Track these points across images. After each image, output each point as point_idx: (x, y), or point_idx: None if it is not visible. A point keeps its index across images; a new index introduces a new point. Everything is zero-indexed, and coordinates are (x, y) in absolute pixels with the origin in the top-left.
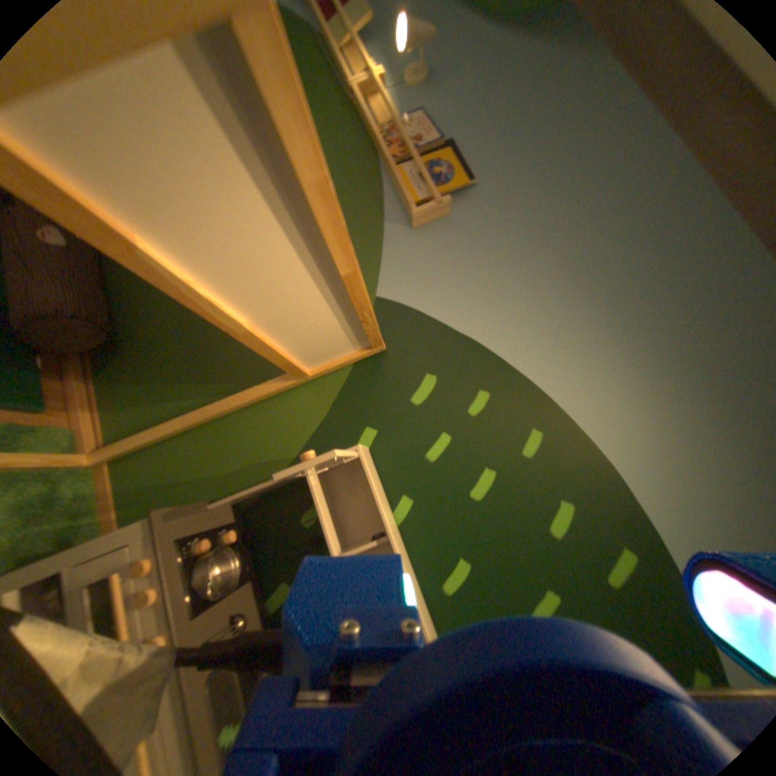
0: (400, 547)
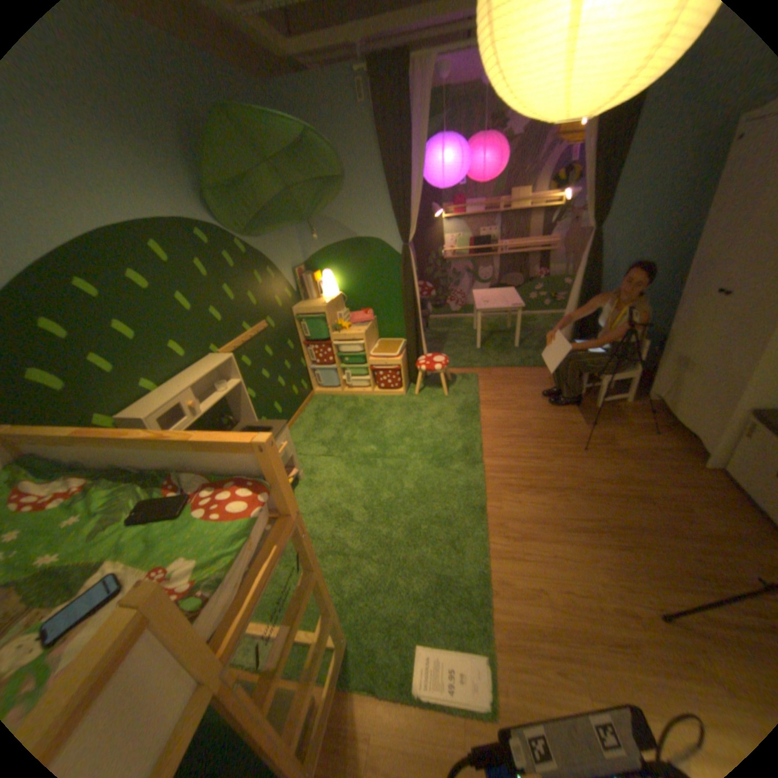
0: (182, 383)
